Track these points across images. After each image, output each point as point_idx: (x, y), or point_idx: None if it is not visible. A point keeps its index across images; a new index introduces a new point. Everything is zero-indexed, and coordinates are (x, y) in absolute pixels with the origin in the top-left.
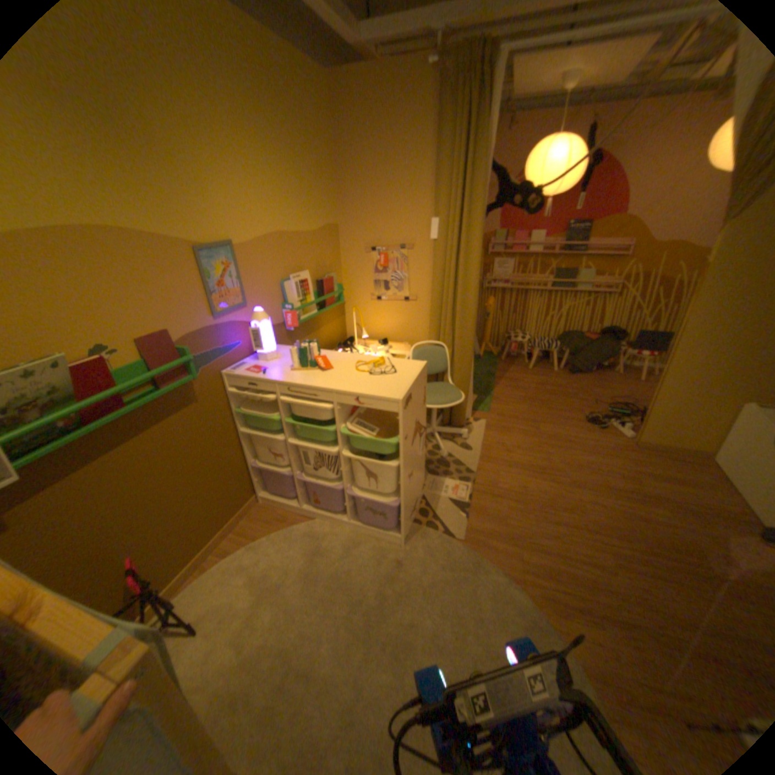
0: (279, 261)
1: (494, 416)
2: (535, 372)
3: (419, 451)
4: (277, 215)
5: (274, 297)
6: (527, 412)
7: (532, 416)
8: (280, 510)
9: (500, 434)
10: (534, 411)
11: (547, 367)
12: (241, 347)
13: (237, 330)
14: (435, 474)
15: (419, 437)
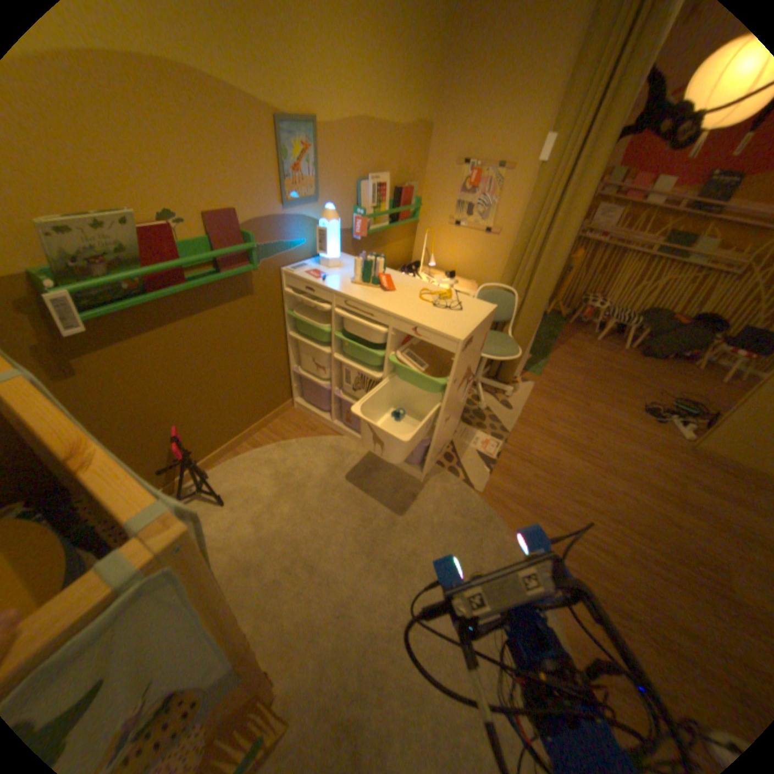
0: (361, 155)
1: (544, 381)
2: (603, 345)
3: (461, 397)
4: (370, 95)
5: (348, 198)
6: (581, 386)
7: (586, 391)
8: (312, 418)
9: (545, 401)
10: (589, 386)
11: (617, 343)
12: (304, 247)
13: (303, 227)
14: (468, 424)
15: (465, 384)
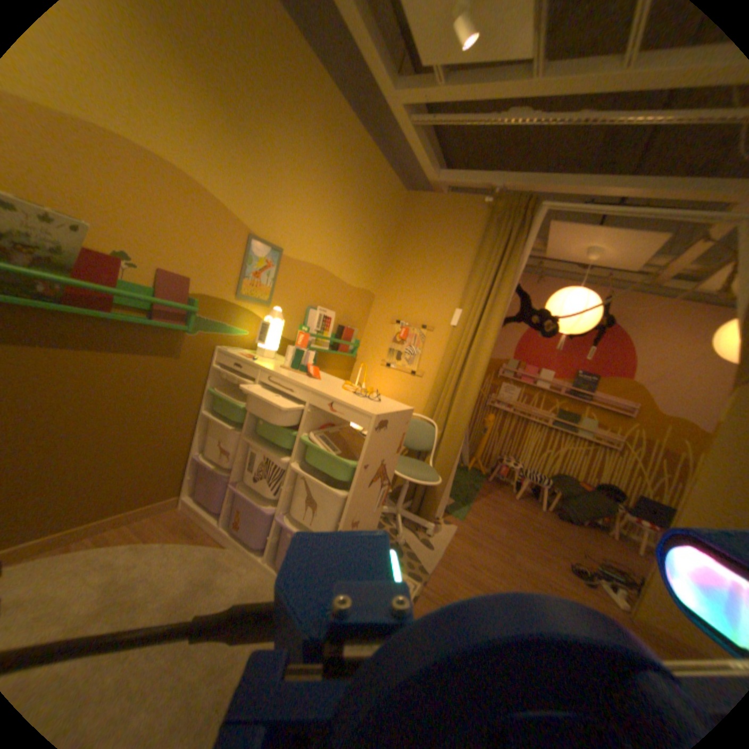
0: (314, 291)
1: (468, 528)
2: (522, 505)
3: (375, 506)
4: (329, 258)
5: (296, 317)
6: (505, 538)
7: (510, 544)
8: (195, 526)
9: (469, 547)
10: (513, 540)
11: (535, 505)
12: (246, 339)
13: (250, 322)
14: None
15: (380, 488)
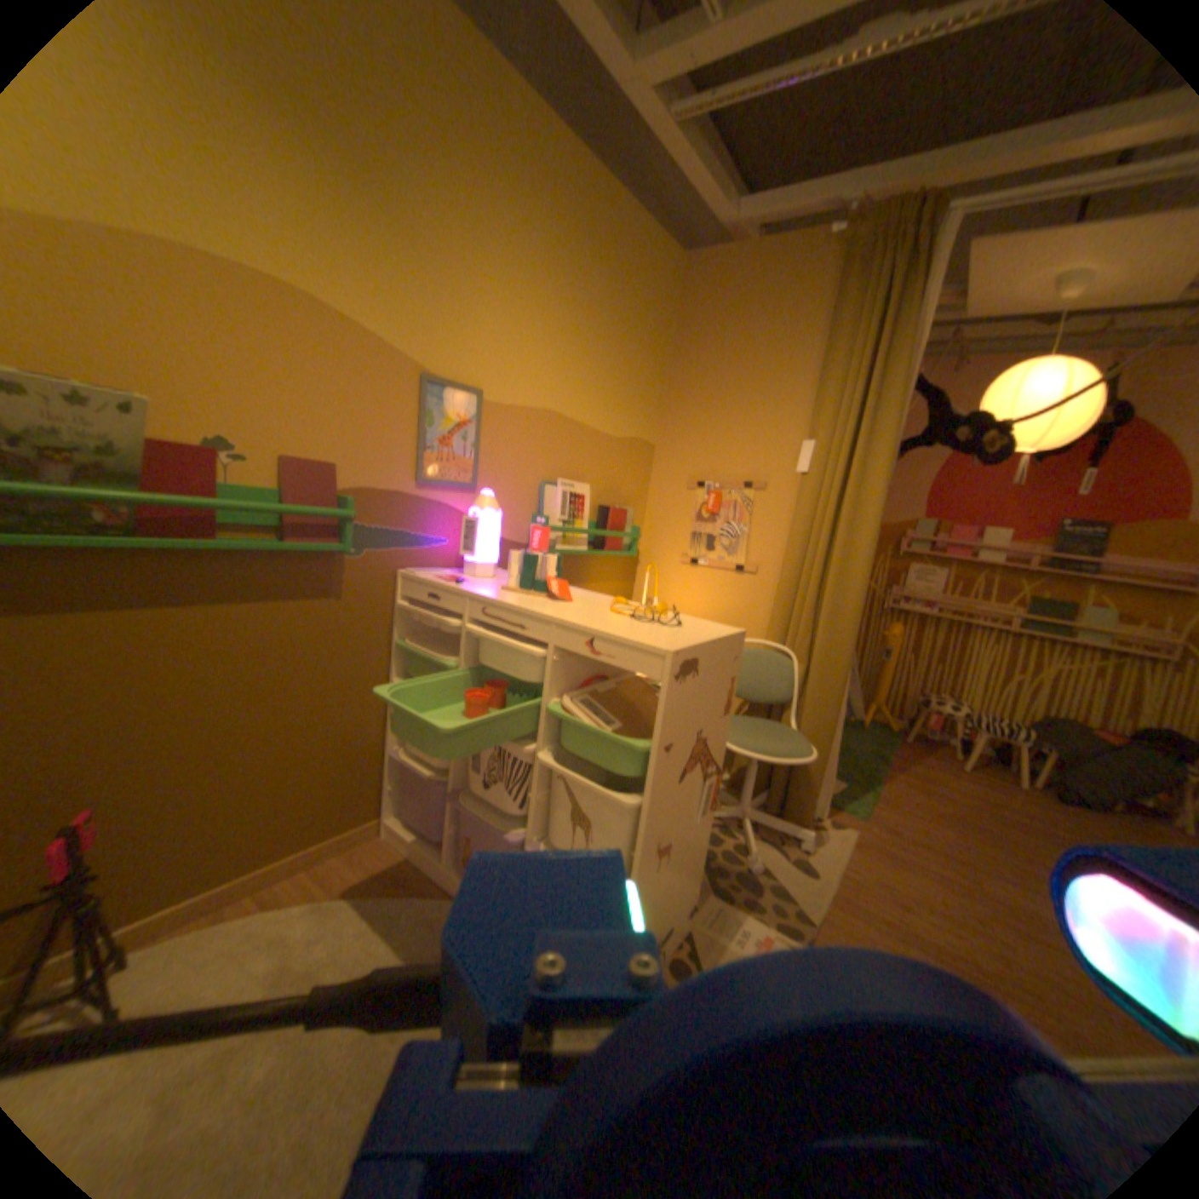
0: (548, 454)
1: (881, 834)
2: (980, 781)
3: (699, 815)
4: (565, 392)
5: (525, 502)
6: (957, 848)
7: (968, 858)
8: (408, 864)
9: (888, 870)
10: (973, 850)
11: (1006, 780)
12: (445, 551)
13: (448, 521)
14: (728, 902)
15: (703, 782)
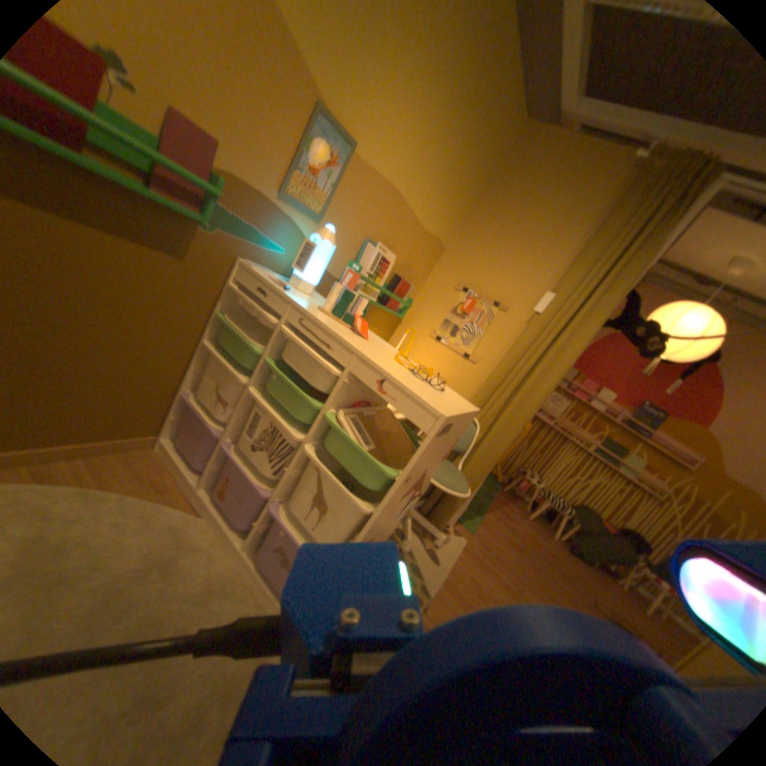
0: (381, 221)
1: (478, 546)
2: (534, 528)
3: (397, 521)
4: (411, 180)
5: (350, 249)
6: (515, 567)
7: (520, 576)
8: (169, 478)
9: (477, 571)
10: (523, 570)
11: (547, 532)
12: (281, 259)
13: (292, 238)
14: None
15: (410, 502)
